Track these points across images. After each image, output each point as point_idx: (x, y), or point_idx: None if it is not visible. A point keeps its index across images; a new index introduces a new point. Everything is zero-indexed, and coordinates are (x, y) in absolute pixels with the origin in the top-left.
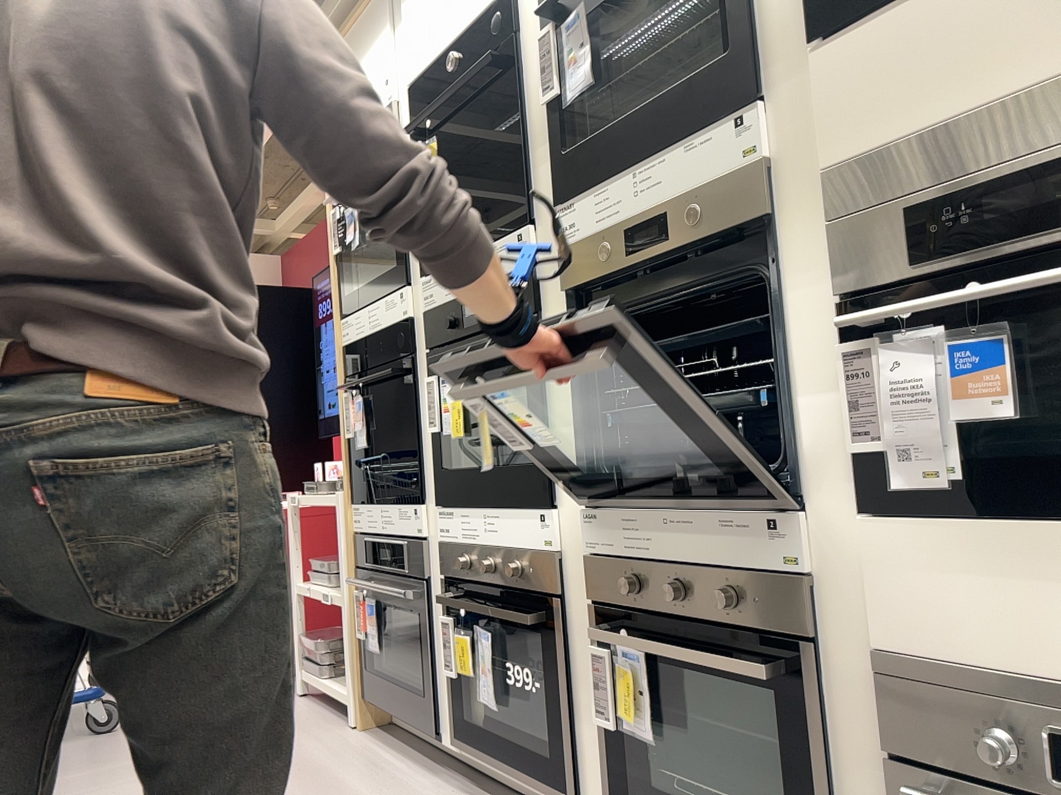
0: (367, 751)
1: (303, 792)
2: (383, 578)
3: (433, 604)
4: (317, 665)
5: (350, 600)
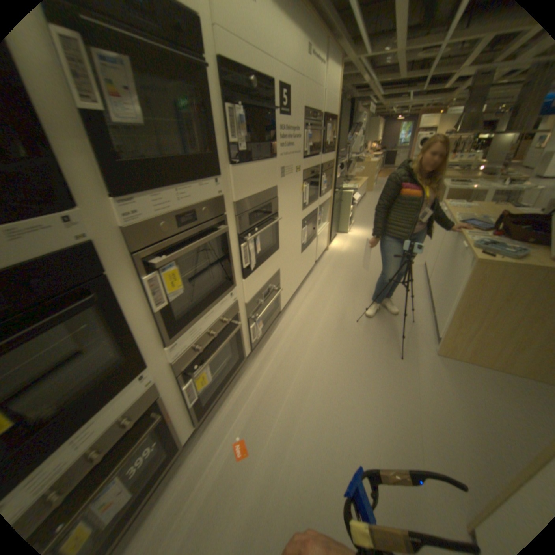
0: None
1: None
2: None
3: None
4: None
5: None
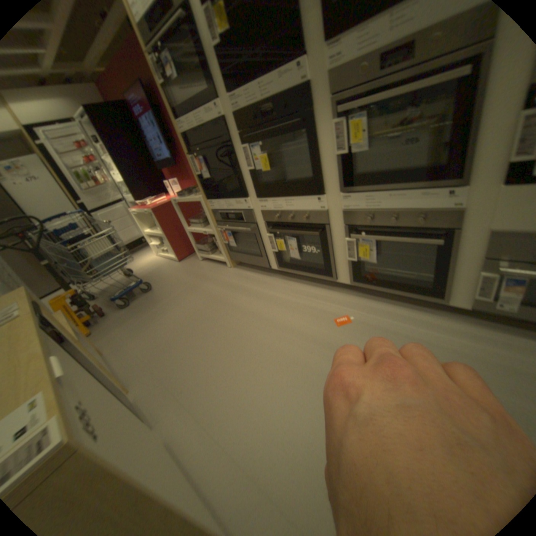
0: (242, 274)
1: (235, 293)
2: (231, 223)
3: (260, 229)
4: (203, 251)
5: (217, 232)
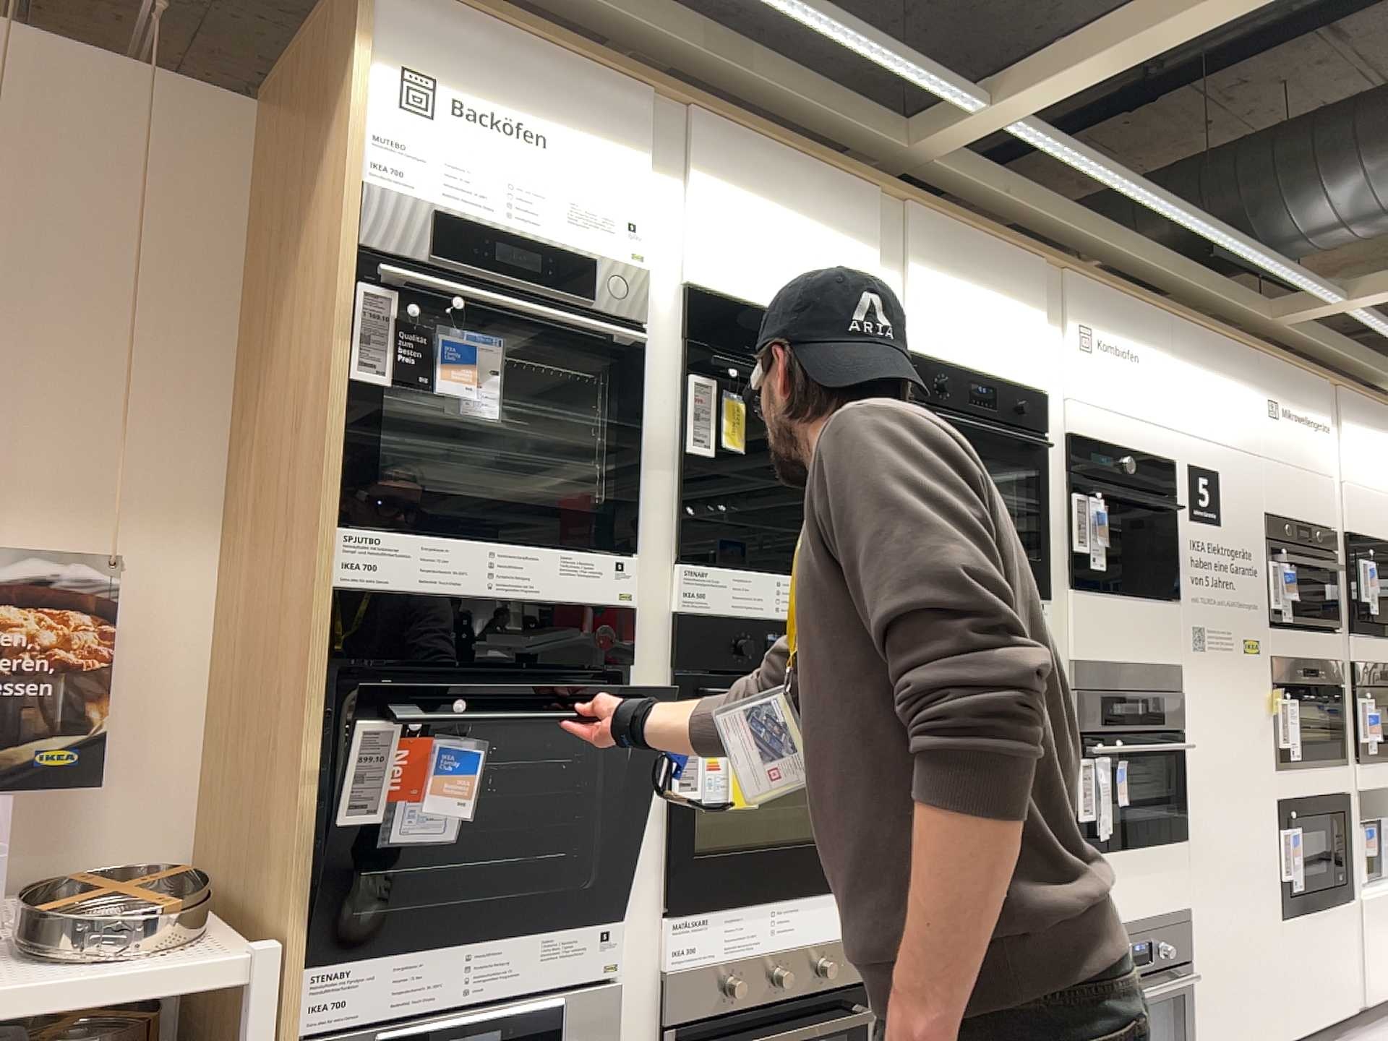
0: None
1: None
2: None
3: None
4: None
5: None
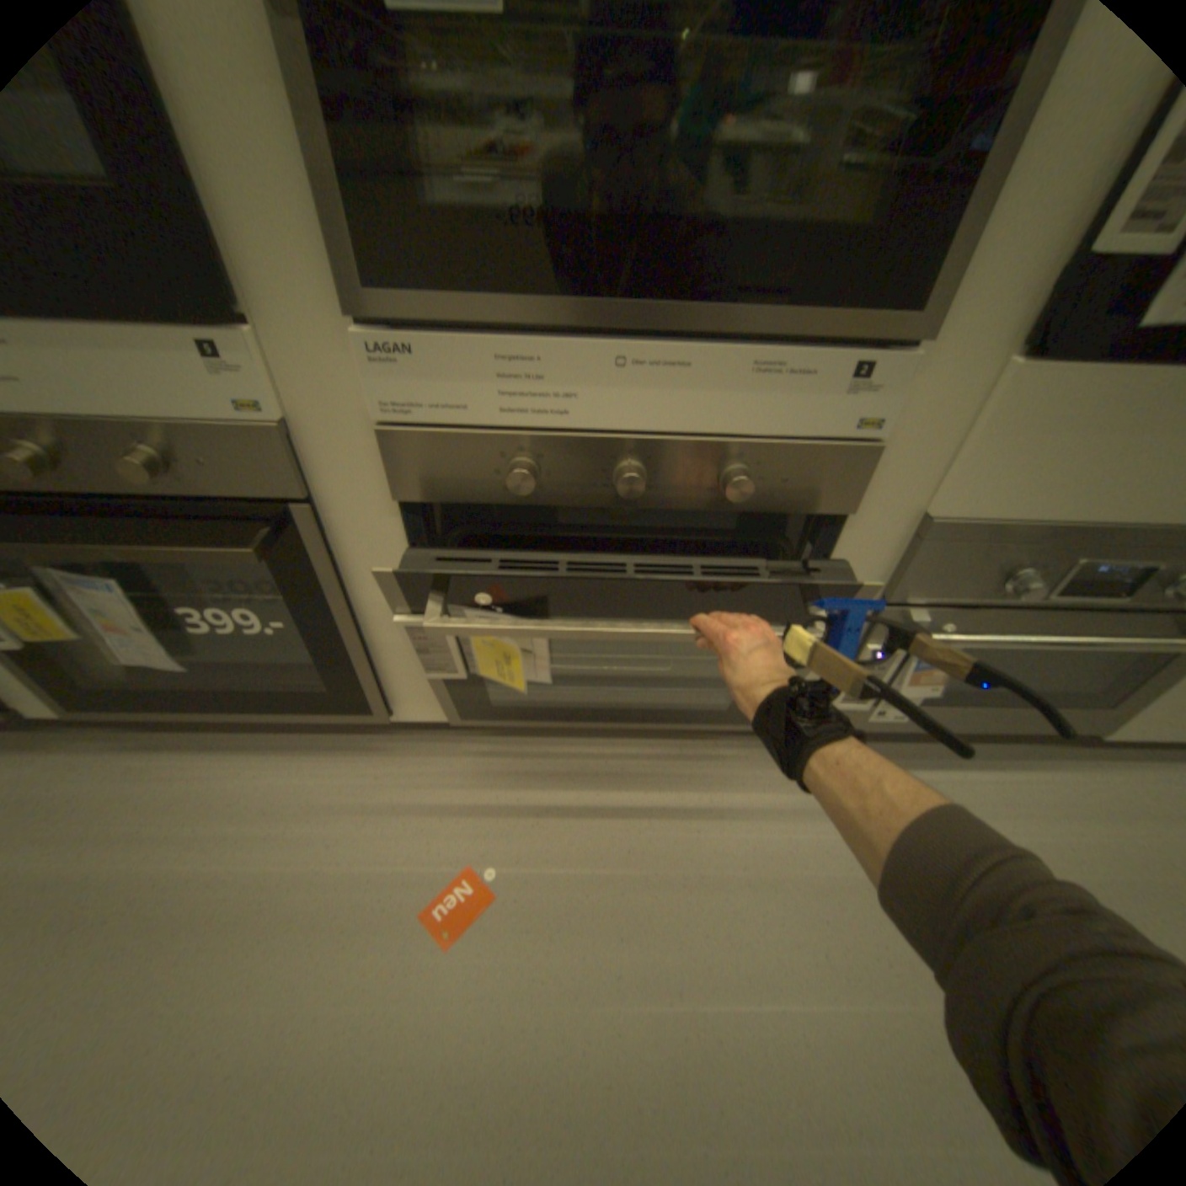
0: None
1: None
2: None
3: None
4: None
5: None
